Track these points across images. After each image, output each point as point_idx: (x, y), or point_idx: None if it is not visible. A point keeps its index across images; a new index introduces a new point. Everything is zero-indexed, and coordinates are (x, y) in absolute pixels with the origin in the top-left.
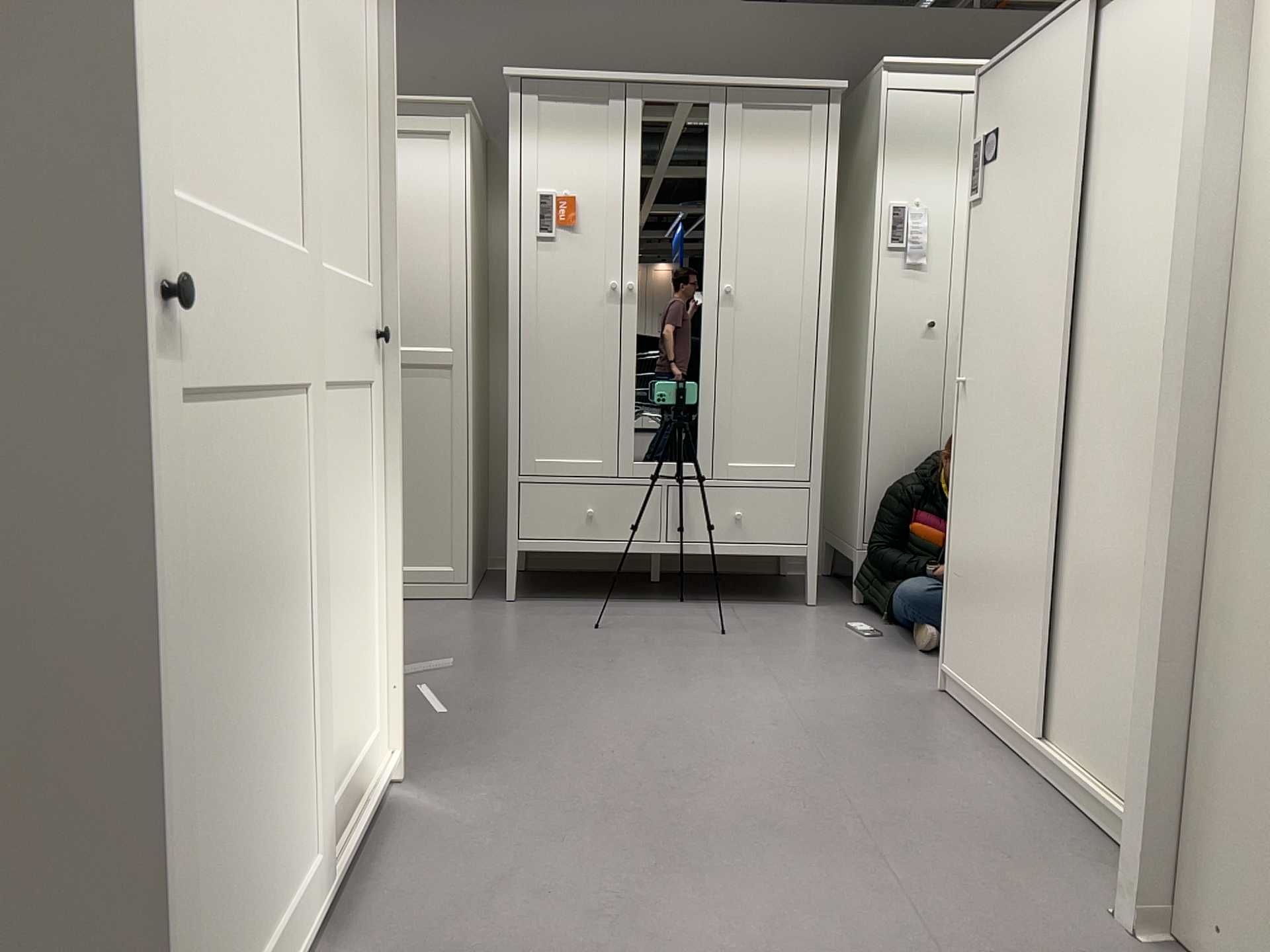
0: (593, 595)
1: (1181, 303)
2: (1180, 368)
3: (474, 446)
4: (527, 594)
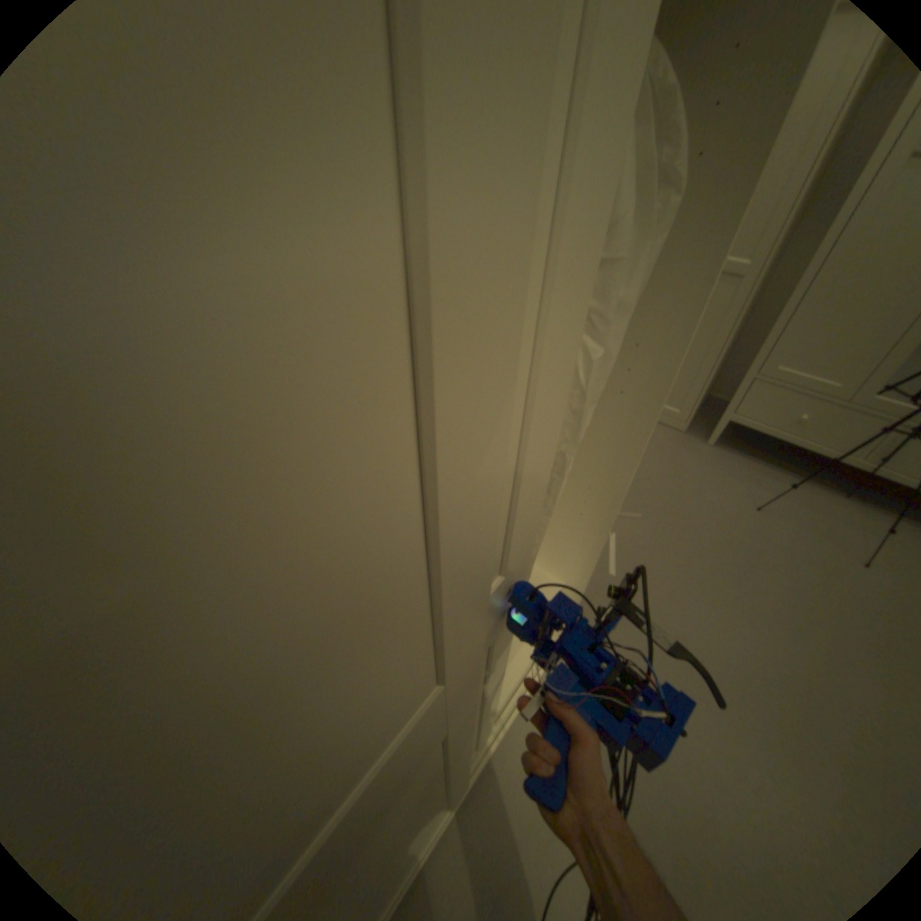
0: (774, 457)
1: None
2: None
3: (733, 337)
4: (725, 437)
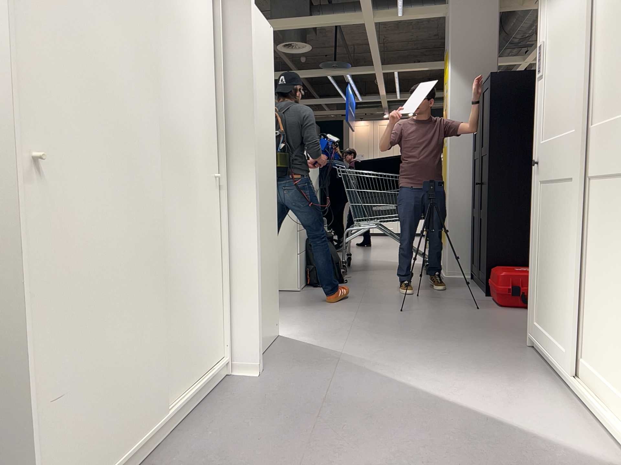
0: None
1: (254, 145)
2: (256, 168)
3: None
4: None
